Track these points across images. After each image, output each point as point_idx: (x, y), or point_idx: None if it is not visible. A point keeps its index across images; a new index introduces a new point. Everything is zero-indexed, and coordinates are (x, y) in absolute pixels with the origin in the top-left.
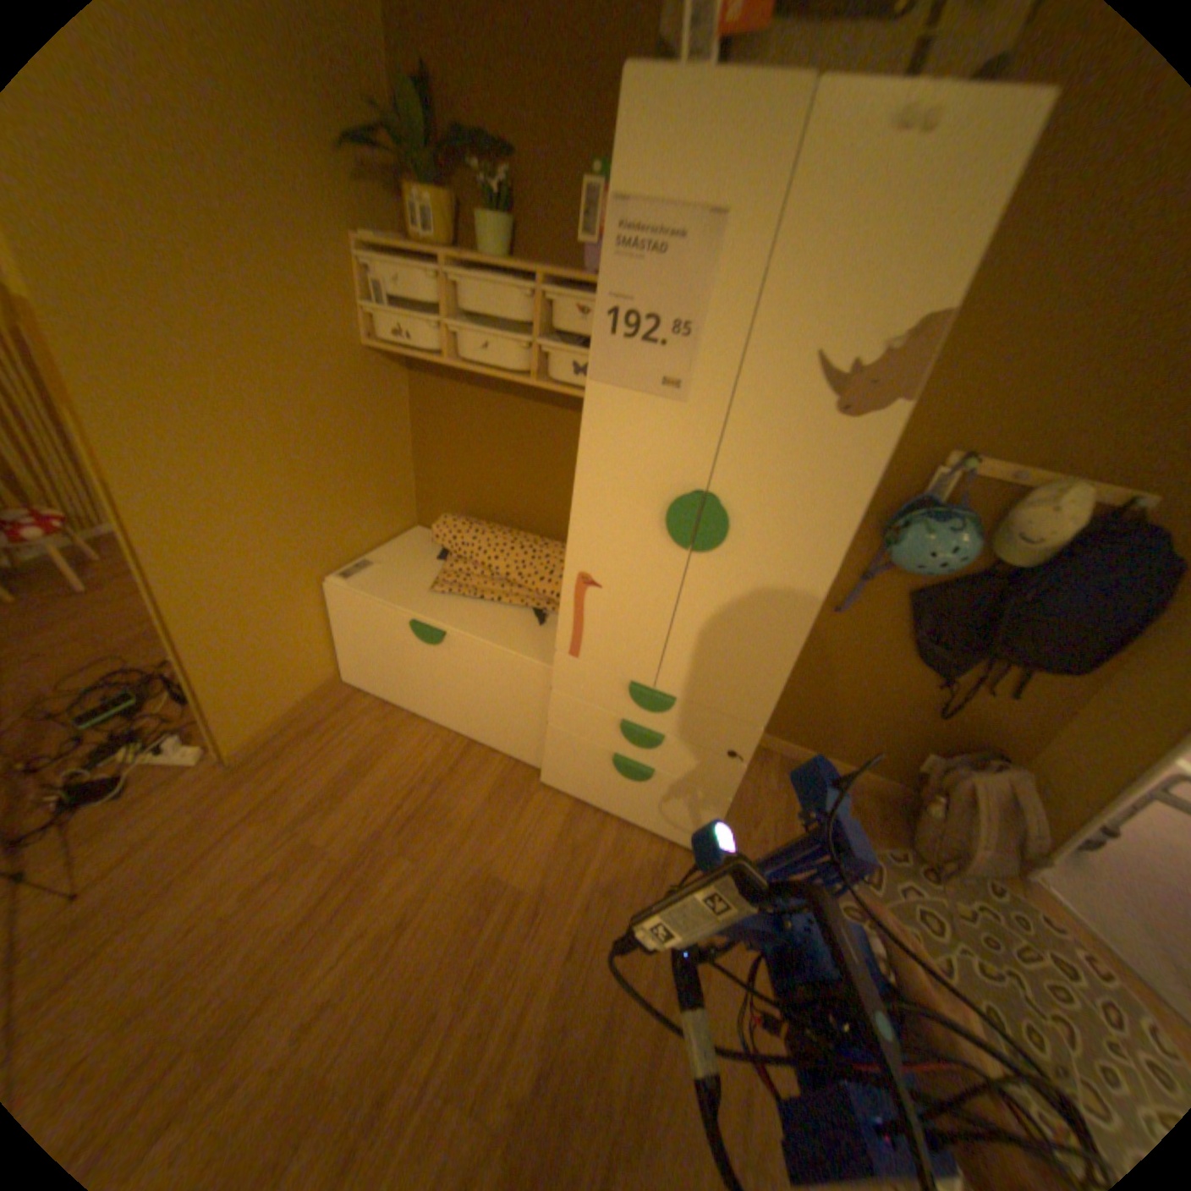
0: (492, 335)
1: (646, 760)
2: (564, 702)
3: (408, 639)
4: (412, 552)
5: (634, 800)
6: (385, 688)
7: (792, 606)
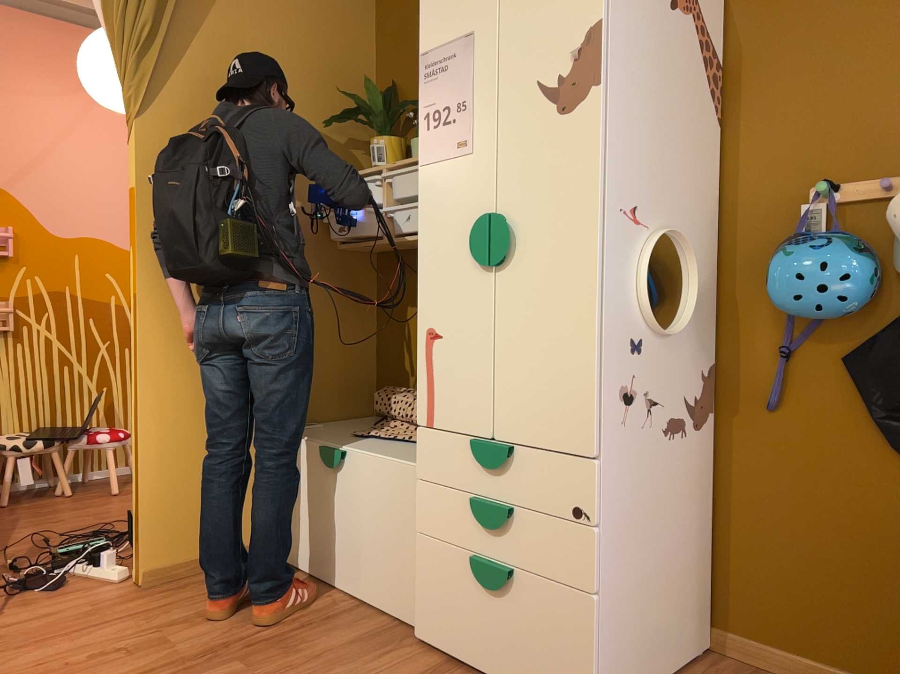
0: (410, 205)
1: (503, 557)
2: (426, 494)
3: (317, 472)
4: (354, 423)
5: (502, 636)
6: (296, 548)
7: (578, 291)
